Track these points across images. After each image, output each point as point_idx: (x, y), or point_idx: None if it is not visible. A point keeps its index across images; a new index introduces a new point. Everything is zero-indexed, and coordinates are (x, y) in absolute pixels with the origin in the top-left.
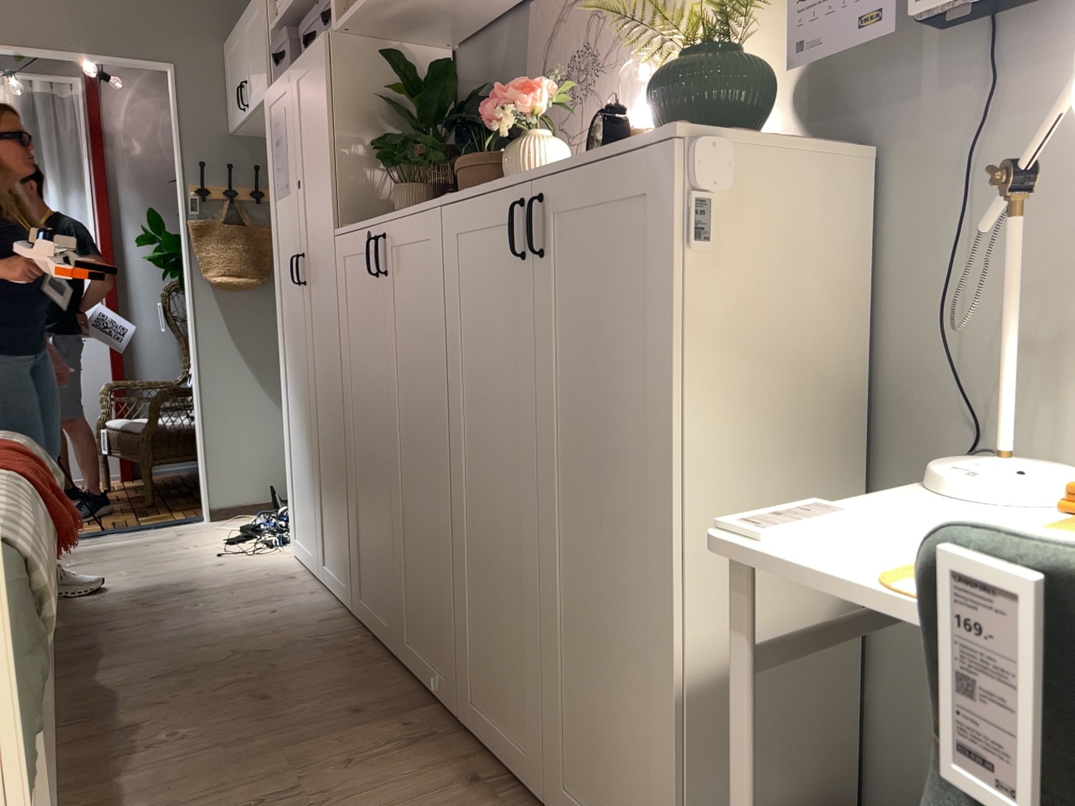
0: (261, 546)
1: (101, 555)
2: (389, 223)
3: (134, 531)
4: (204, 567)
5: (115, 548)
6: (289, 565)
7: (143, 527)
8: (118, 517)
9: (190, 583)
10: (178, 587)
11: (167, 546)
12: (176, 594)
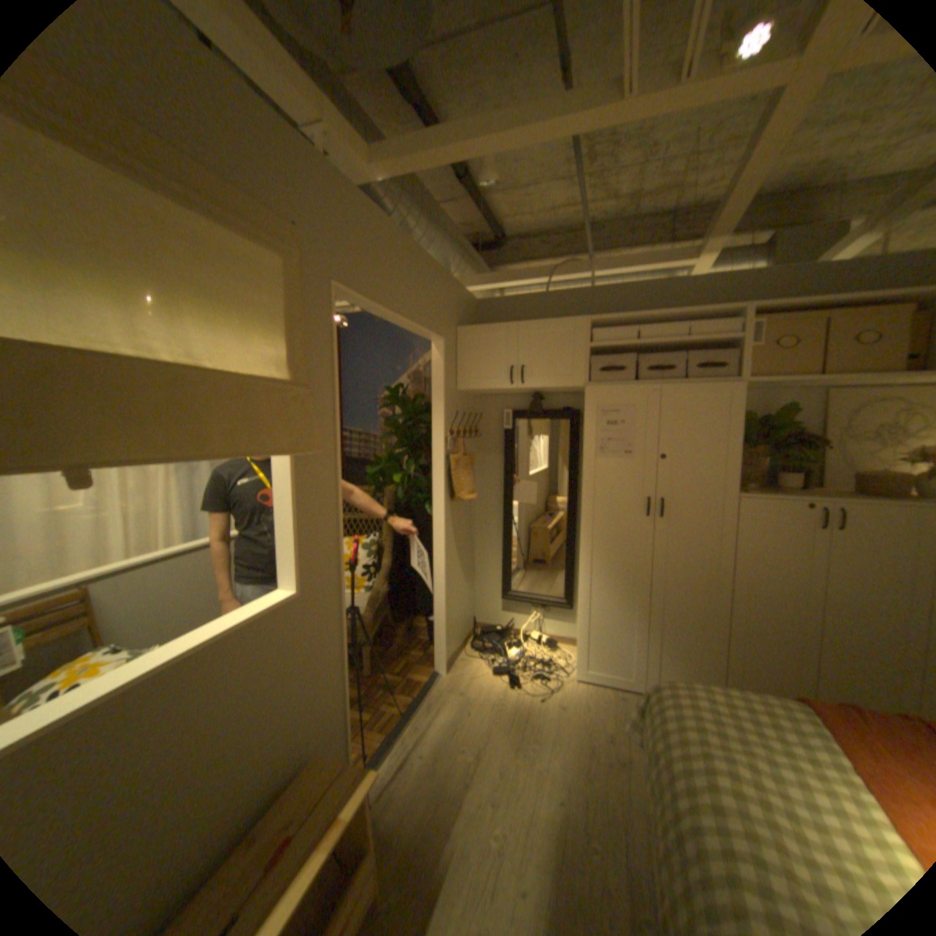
0: (540, 684)
1: (466, 742)
2: (855, 507)
3: (420, 708)
4: (561, 717)
5: (452, 730)
6: (596, 692)
7: (419, 701)
8: (375, 701)
9: (592, 735)
10: (597, 742)
11: (484, 711)
12: (611, 748)
